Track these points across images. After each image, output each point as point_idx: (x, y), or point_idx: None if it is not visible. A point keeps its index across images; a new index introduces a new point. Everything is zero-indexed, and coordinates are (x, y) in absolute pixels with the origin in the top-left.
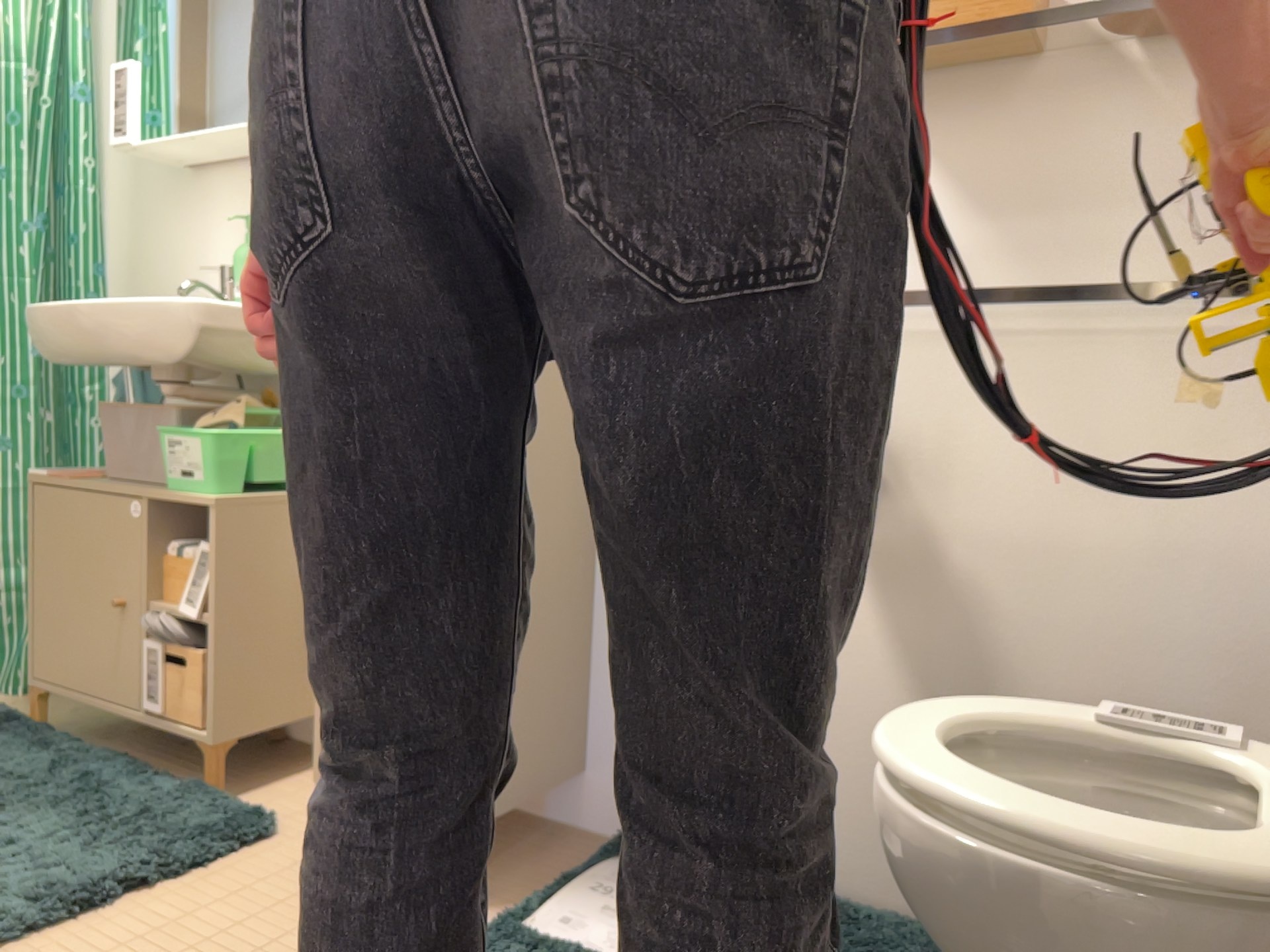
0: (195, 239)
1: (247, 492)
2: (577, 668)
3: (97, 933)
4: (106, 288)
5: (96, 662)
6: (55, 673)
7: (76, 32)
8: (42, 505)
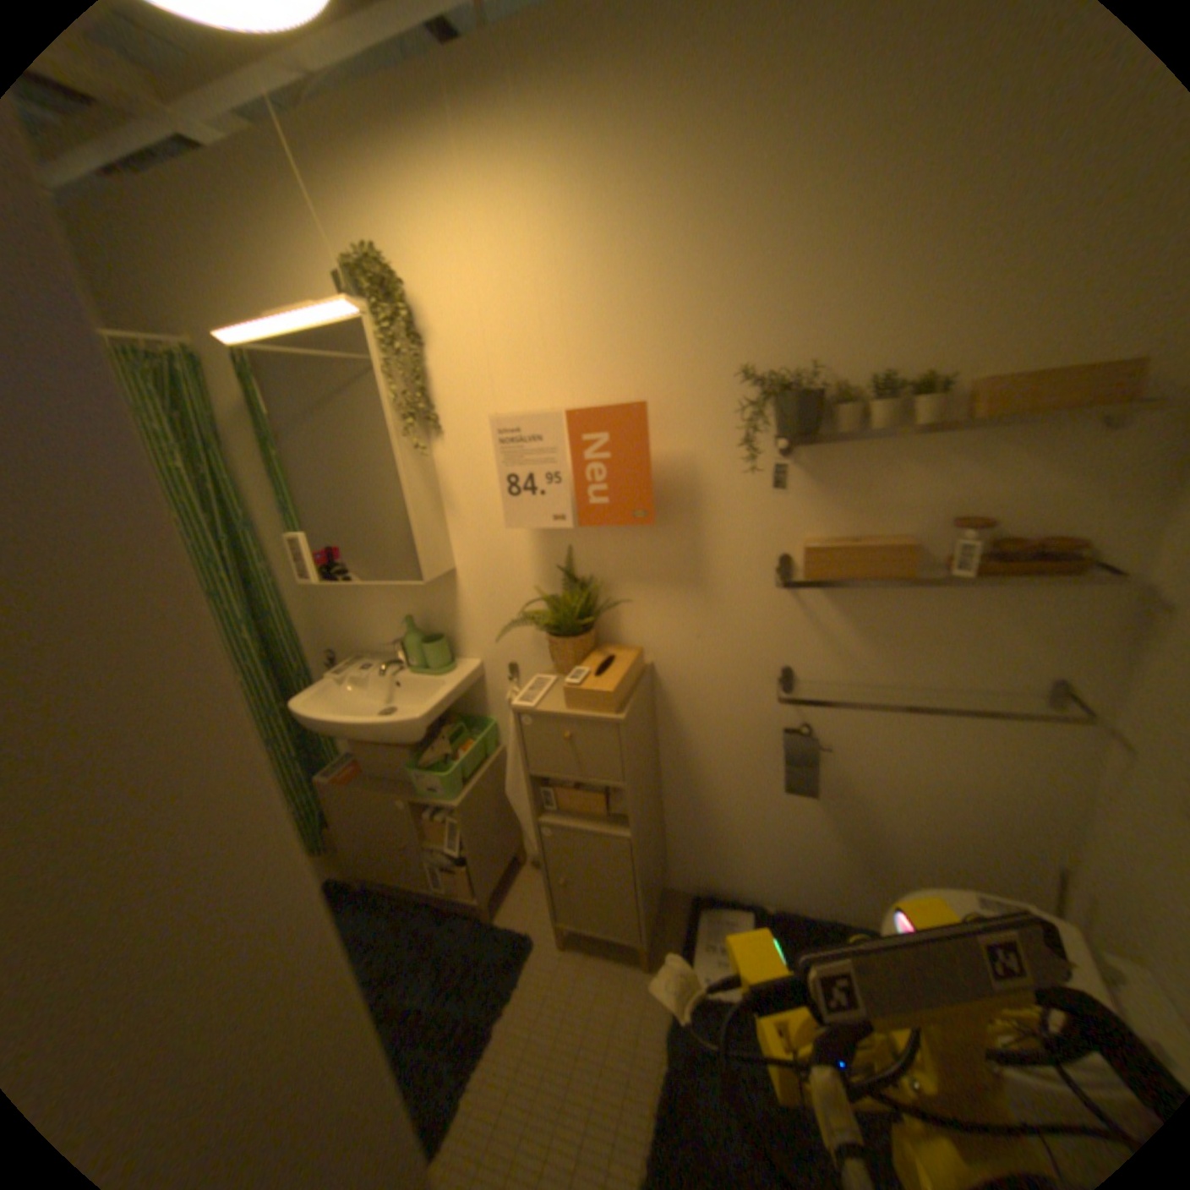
0: (348, 607)
1: (461, 789)
2: (661, 837)
3: (496, 1074)
4: (287, 630)
5: (384, 871)
6: (355, 873)
7: (205, 468)
8: (319, 797)
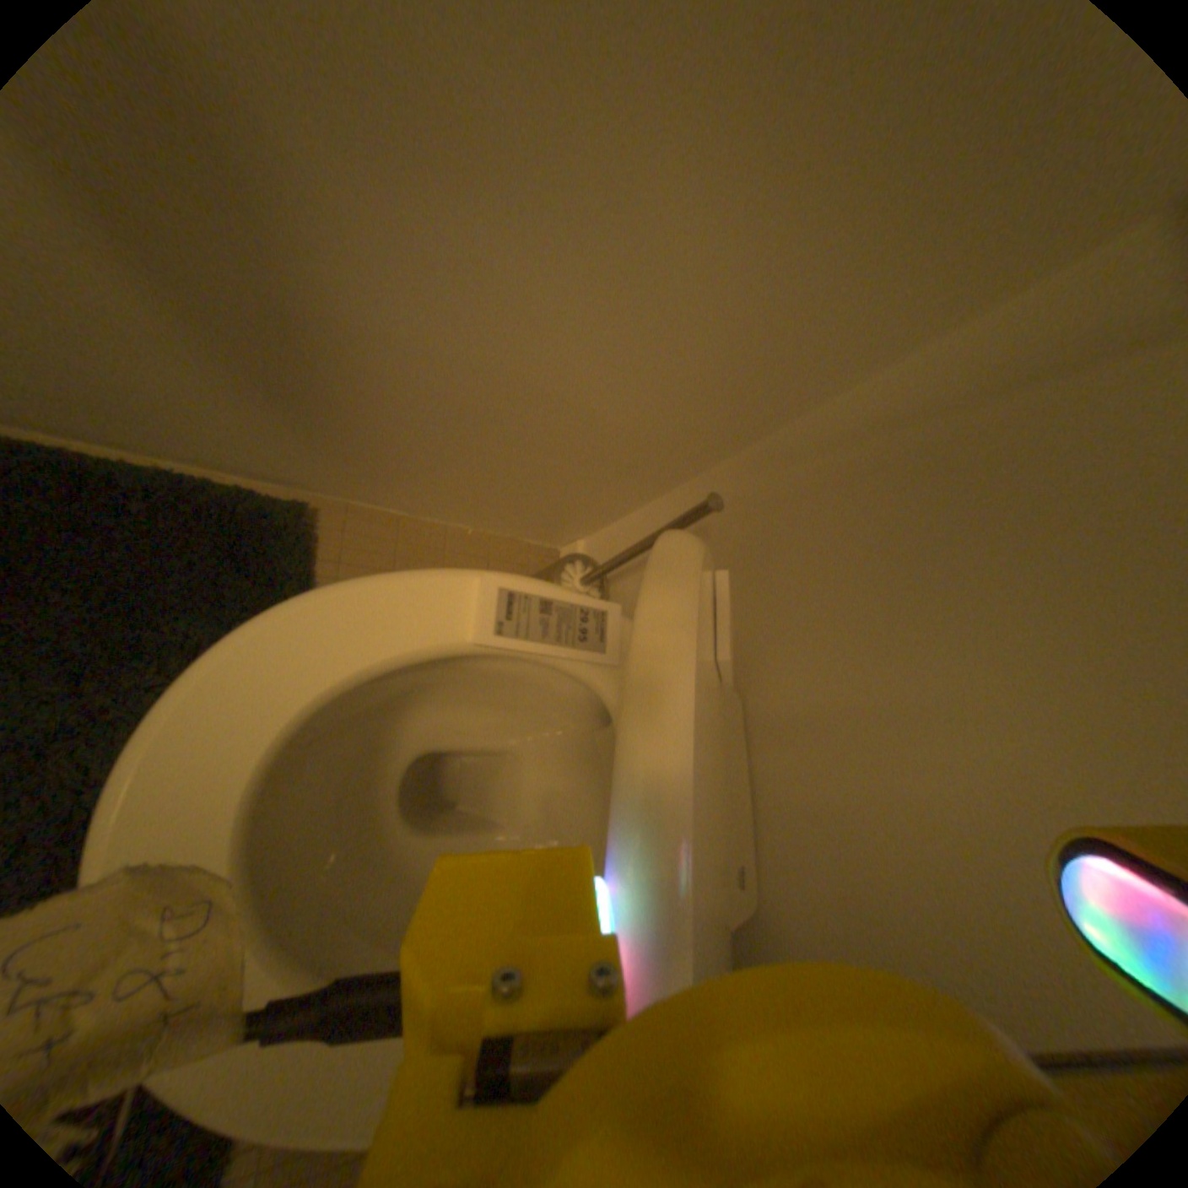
0: None
1: None
2: None
3: None
4: None
5: None
6: None
7: None
8: None
